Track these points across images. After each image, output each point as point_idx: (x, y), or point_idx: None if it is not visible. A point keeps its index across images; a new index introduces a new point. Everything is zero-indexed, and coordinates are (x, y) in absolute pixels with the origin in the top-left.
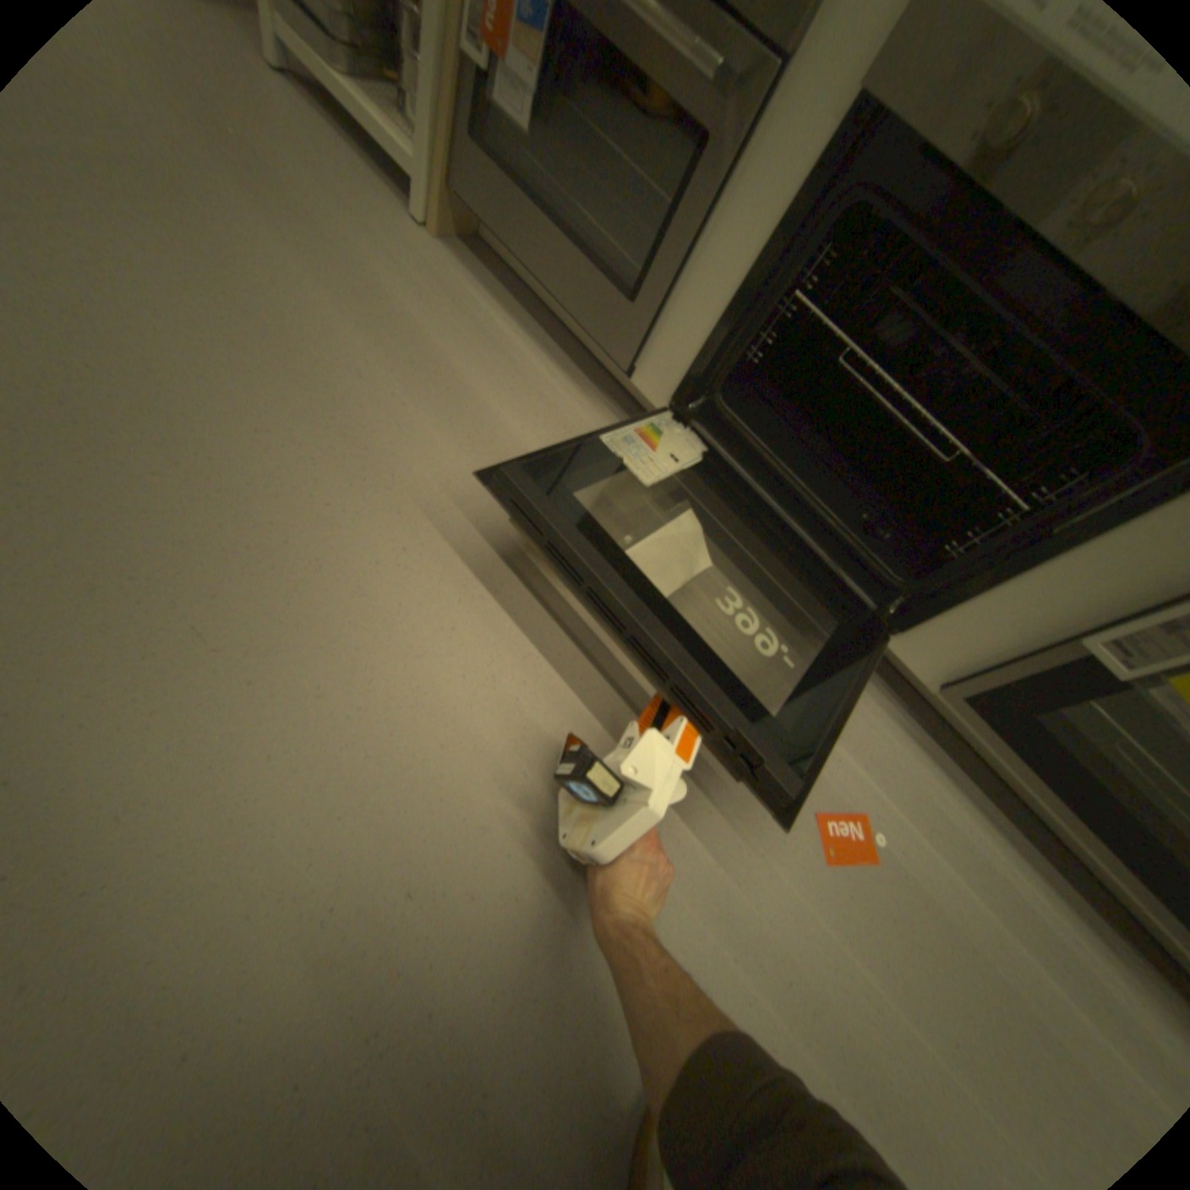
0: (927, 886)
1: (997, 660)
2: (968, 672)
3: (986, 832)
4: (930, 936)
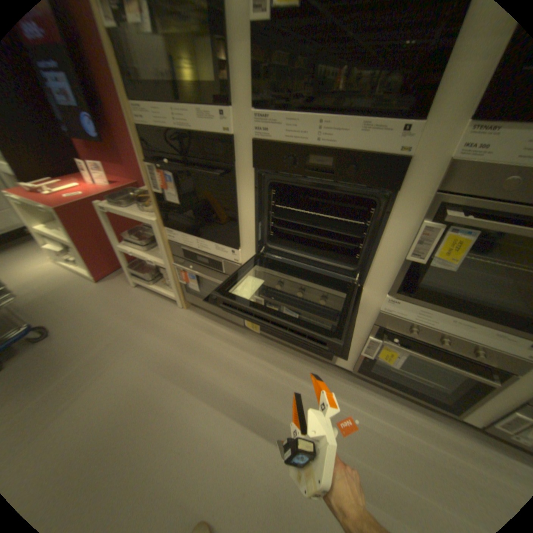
0: (373, 430)
1: (356, 361)
2: (354, 366)
3: (388, 404)
4: (378, 445)
